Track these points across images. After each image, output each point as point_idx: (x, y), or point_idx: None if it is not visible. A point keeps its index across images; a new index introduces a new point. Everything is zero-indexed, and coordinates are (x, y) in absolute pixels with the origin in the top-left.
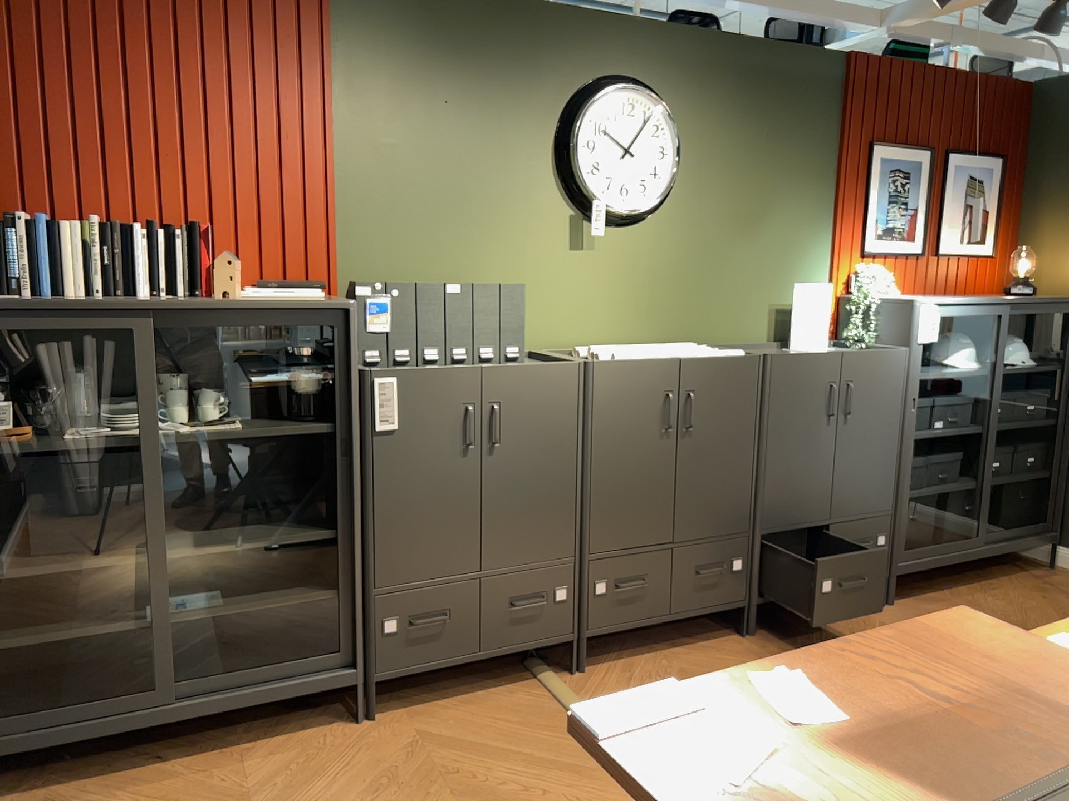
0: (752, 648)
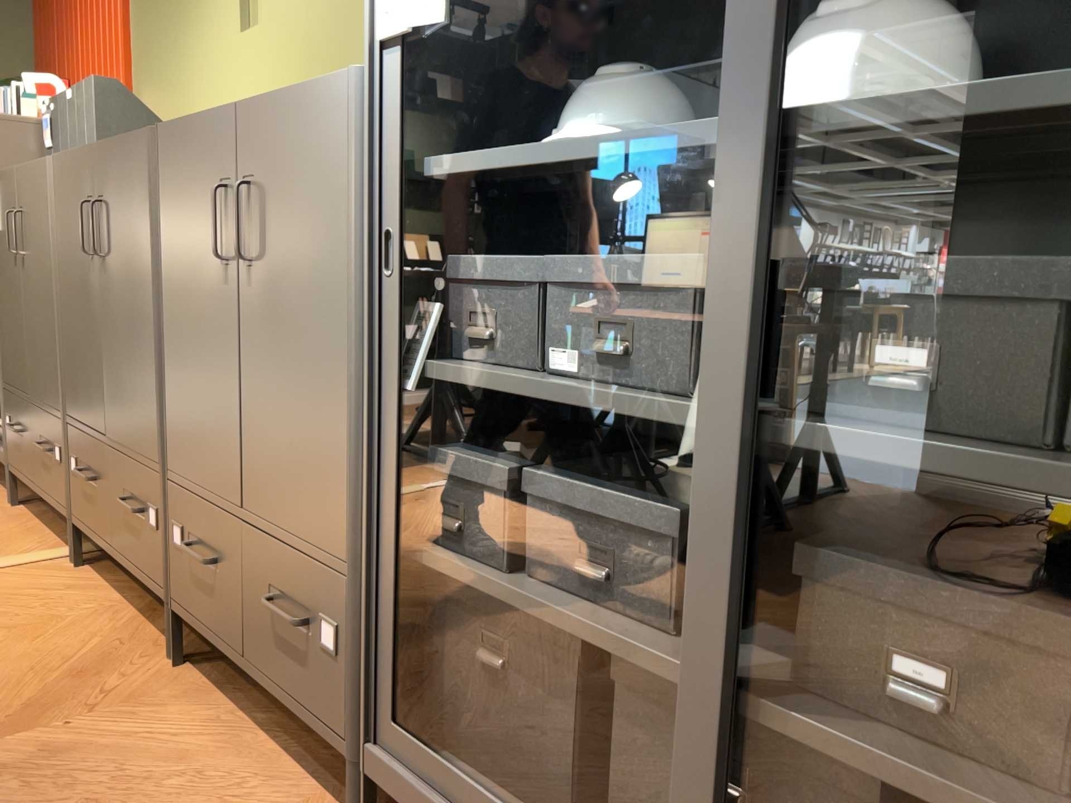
0: (126, 668)
